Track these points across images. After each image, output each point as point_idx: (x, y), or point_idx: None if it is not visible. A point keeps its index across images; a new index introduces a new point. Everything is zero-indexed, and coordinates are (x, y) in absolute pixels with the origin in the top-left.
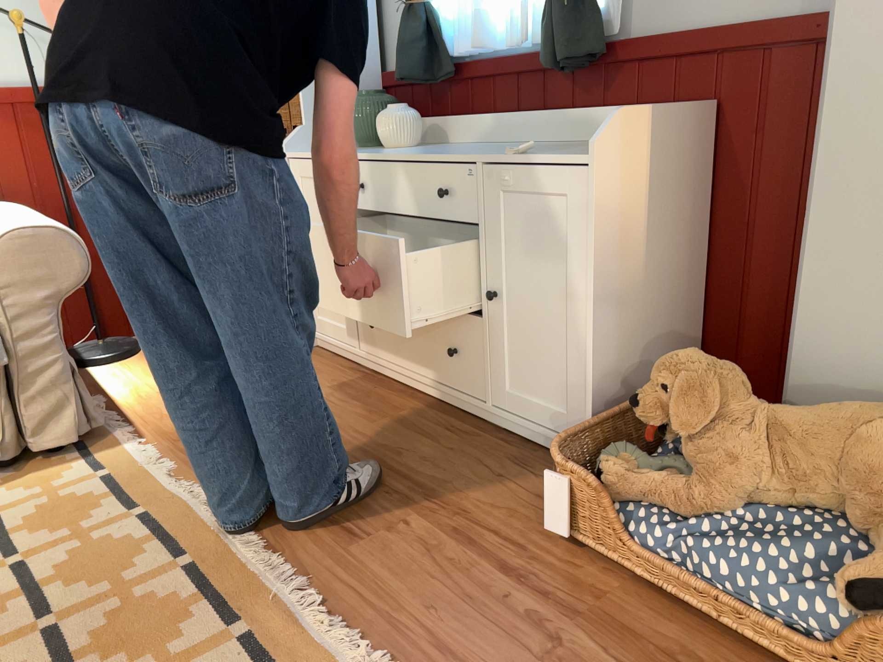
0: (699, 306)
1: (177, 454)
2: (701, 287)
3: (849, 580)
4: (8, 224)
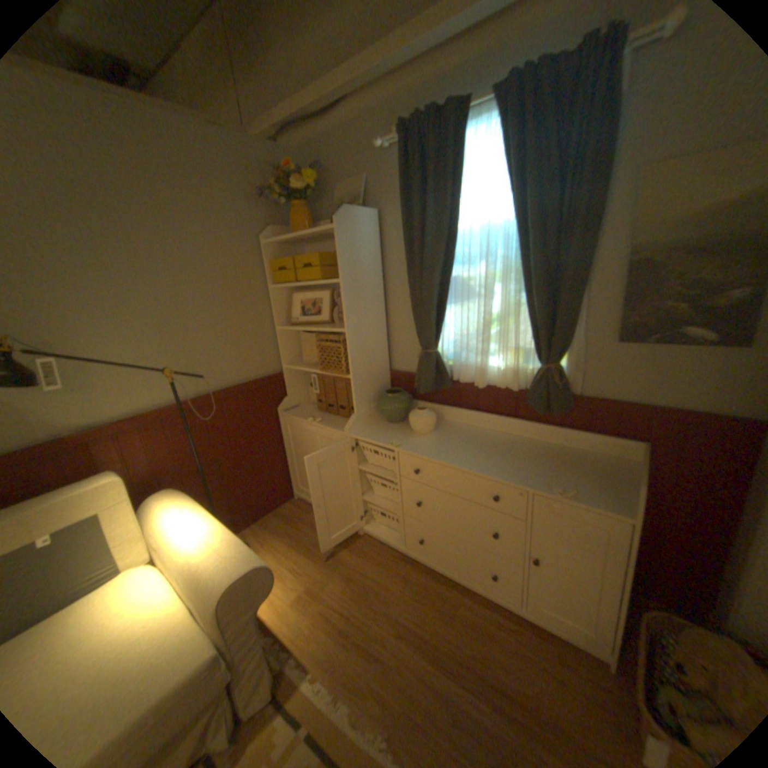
0: None
1: (341, 691)
2: None
3: None
4: (209, 562)
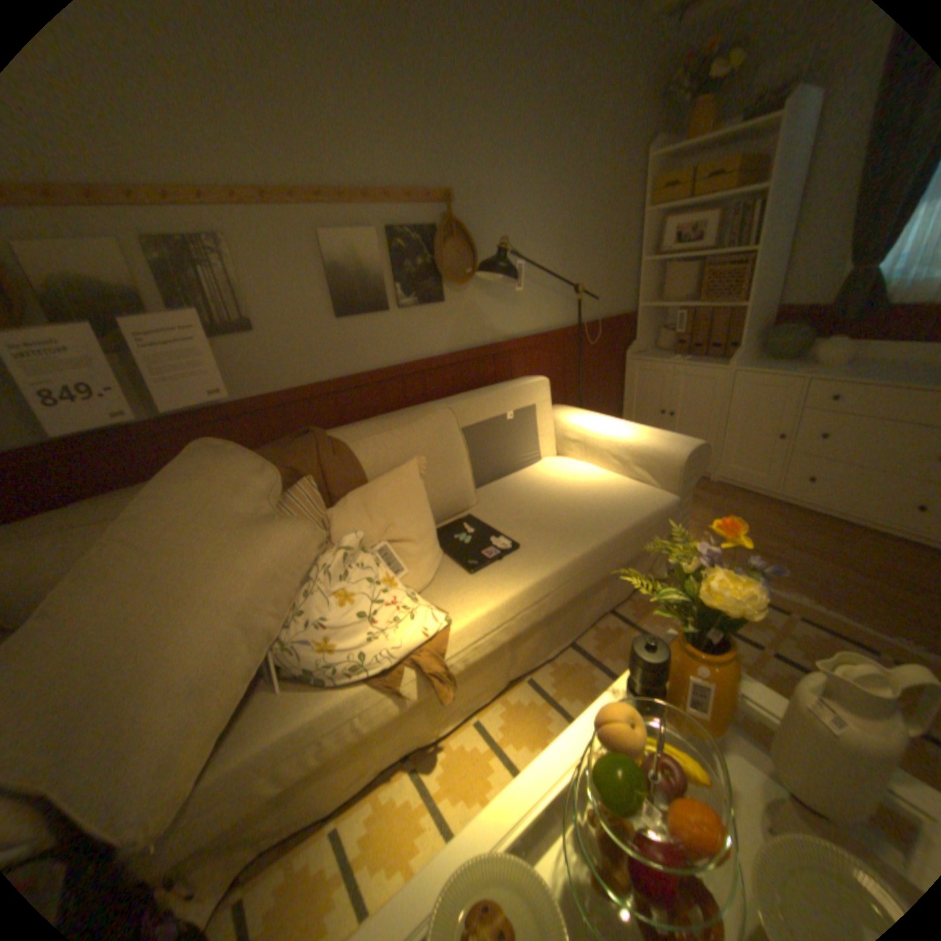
0: None
1: None
2: None
3: None
4: (659, 439)
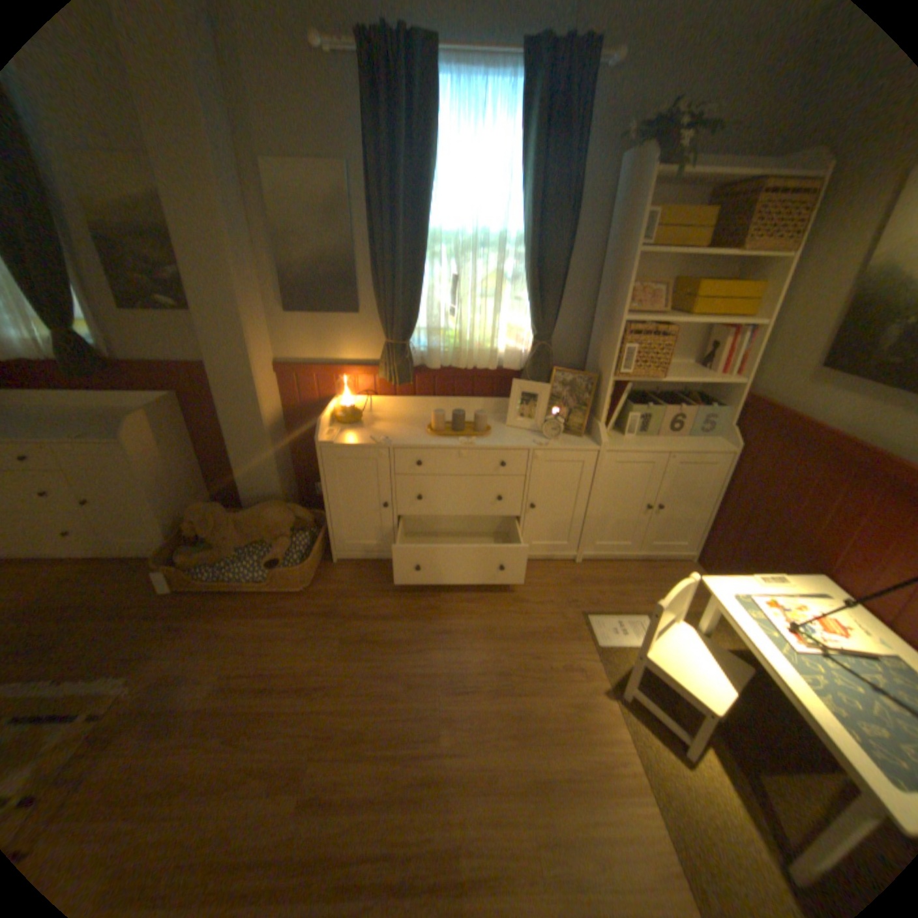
0: (200, 472)
1: None
2: (197, 465)
3: (266, 563)
4: None
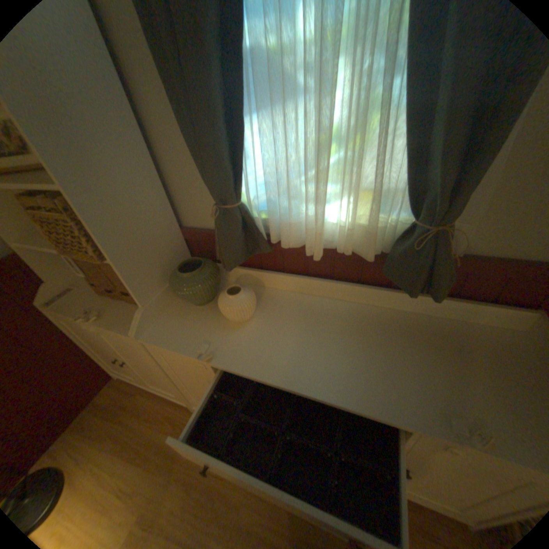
0: None
1: None
2: None
3: None
4: None
